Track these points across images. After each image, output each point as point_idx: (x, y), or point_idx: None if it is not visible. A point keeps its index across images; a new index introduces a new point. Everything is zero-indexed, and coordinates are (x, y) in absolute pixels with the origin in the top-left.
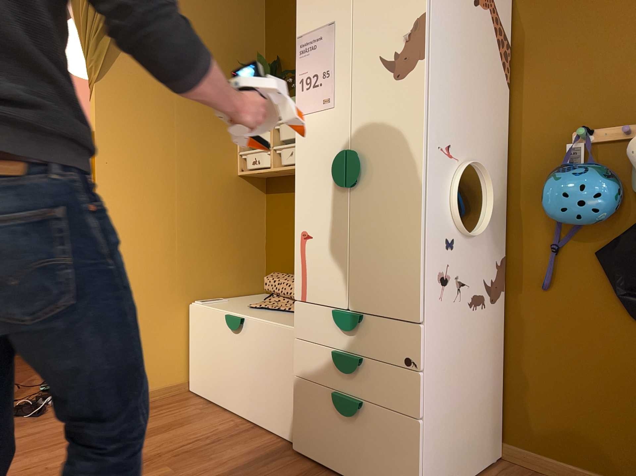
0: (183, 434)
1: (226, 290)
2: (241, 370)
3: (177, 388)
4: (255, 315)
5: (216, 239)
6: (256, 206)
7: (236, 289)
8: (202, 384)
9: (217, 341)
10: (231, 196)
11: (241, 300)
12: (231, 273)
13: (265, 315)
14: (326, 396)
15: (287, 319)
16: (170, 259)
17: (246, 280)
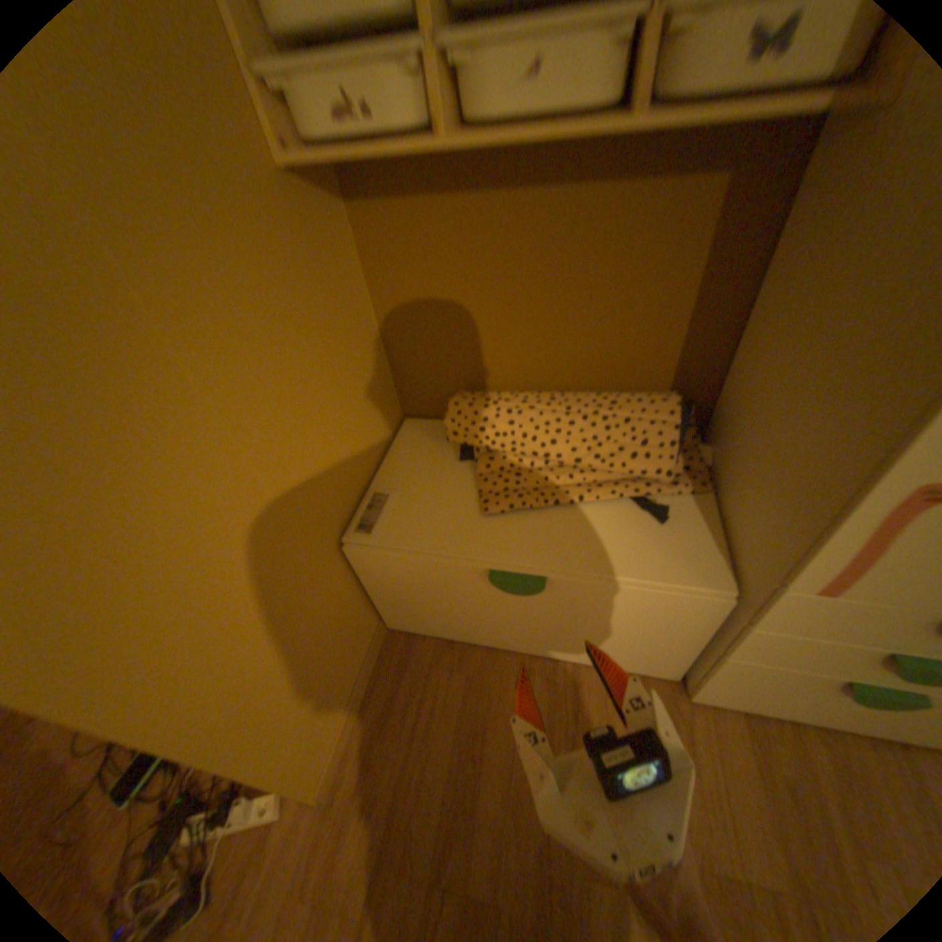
0: (508, 758)
1: (366, 464)
2: (537, 623)
3: (376, 645)
4: (554, 555)
5: (316, 389)
6: (340, 248)
7: (375, 447)
8: (423, 626)
9: (457, 593)
10: (294, 251)
11: (415, 474)
12: (361, 428)
13: (569, 542)
14: (817, 680)
15: (633, 545)
16: (266, 516)
17: (380, 419)
